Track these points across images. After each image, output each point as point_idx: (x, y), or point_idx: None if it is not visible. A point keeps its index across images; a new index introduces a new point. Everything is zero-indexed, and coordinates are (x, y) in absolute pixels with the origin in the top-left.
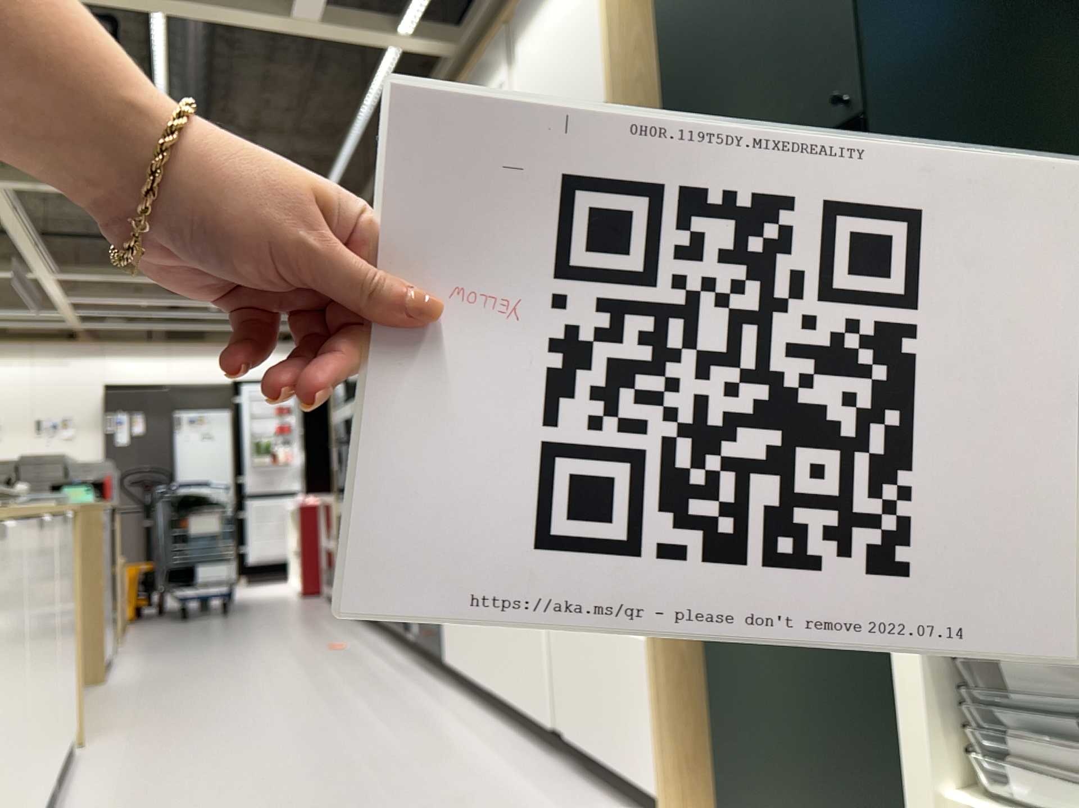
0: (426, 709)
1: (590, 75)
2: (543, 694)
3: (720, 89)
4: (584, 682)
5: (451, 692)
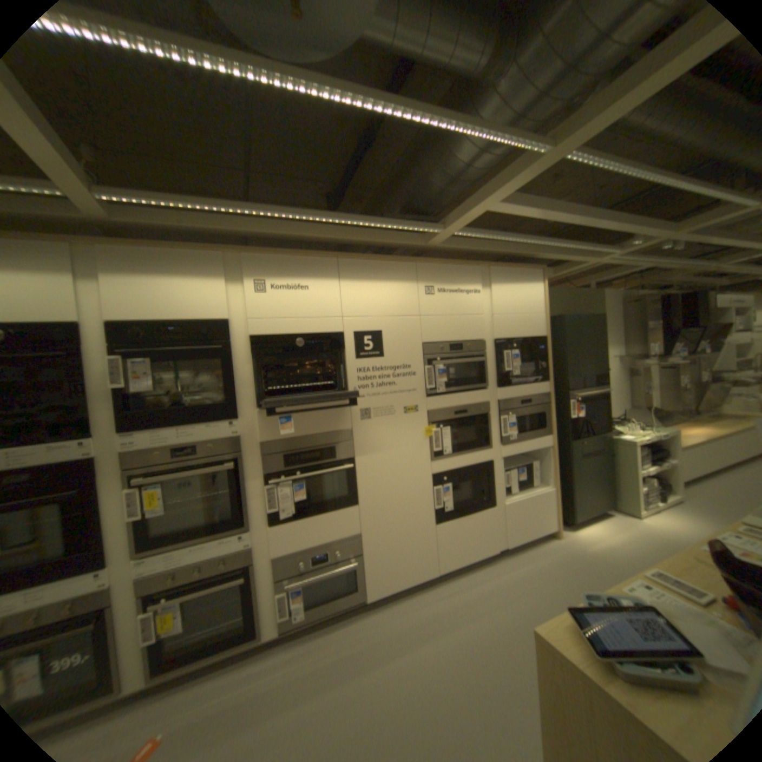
0: (422, 617)
1: (537, 323)
2: (494, 542)
3: (581, 353)
4: (521, 520)
5: (384, 612)
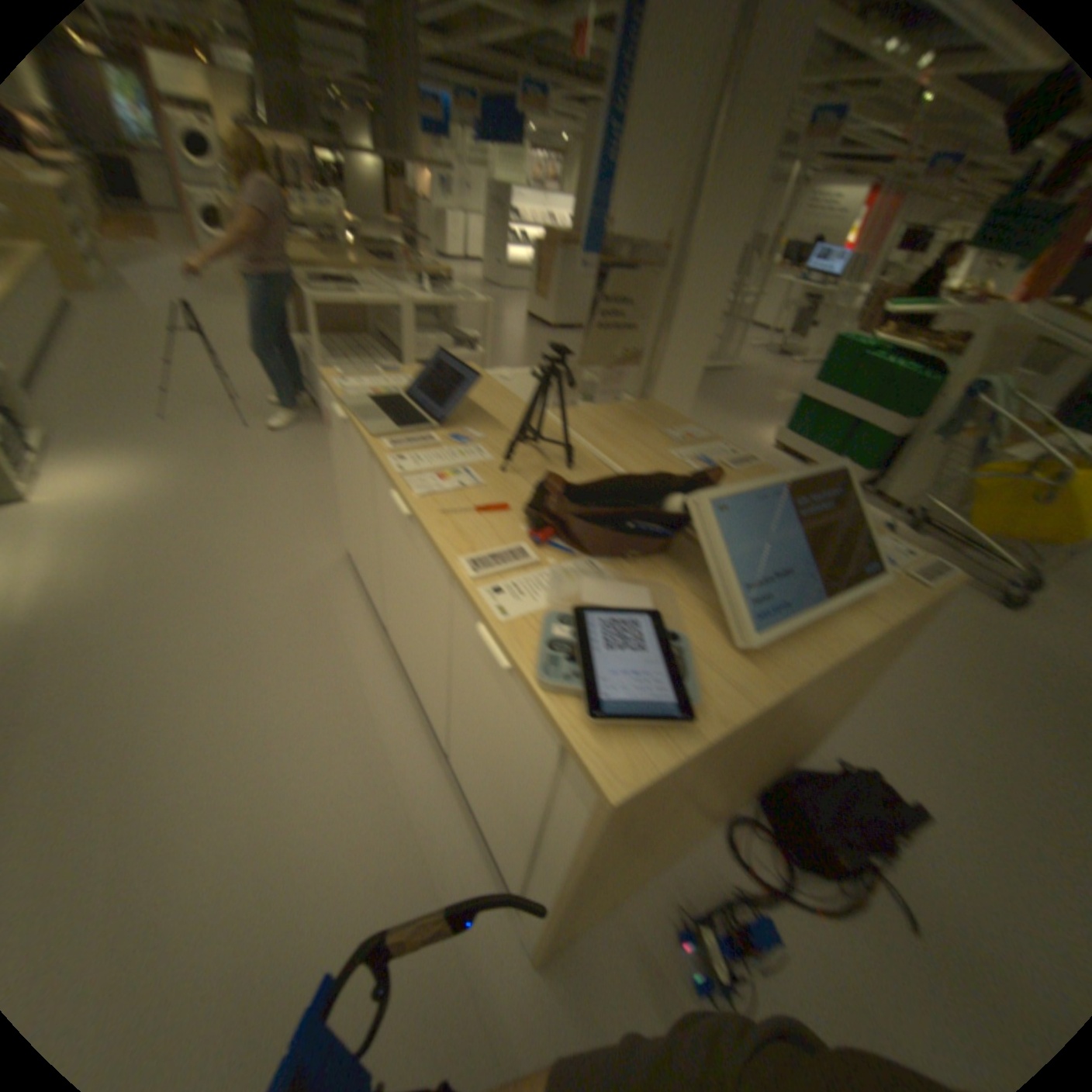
0: None
1: None
2: None
3: None
4: None
5: None
